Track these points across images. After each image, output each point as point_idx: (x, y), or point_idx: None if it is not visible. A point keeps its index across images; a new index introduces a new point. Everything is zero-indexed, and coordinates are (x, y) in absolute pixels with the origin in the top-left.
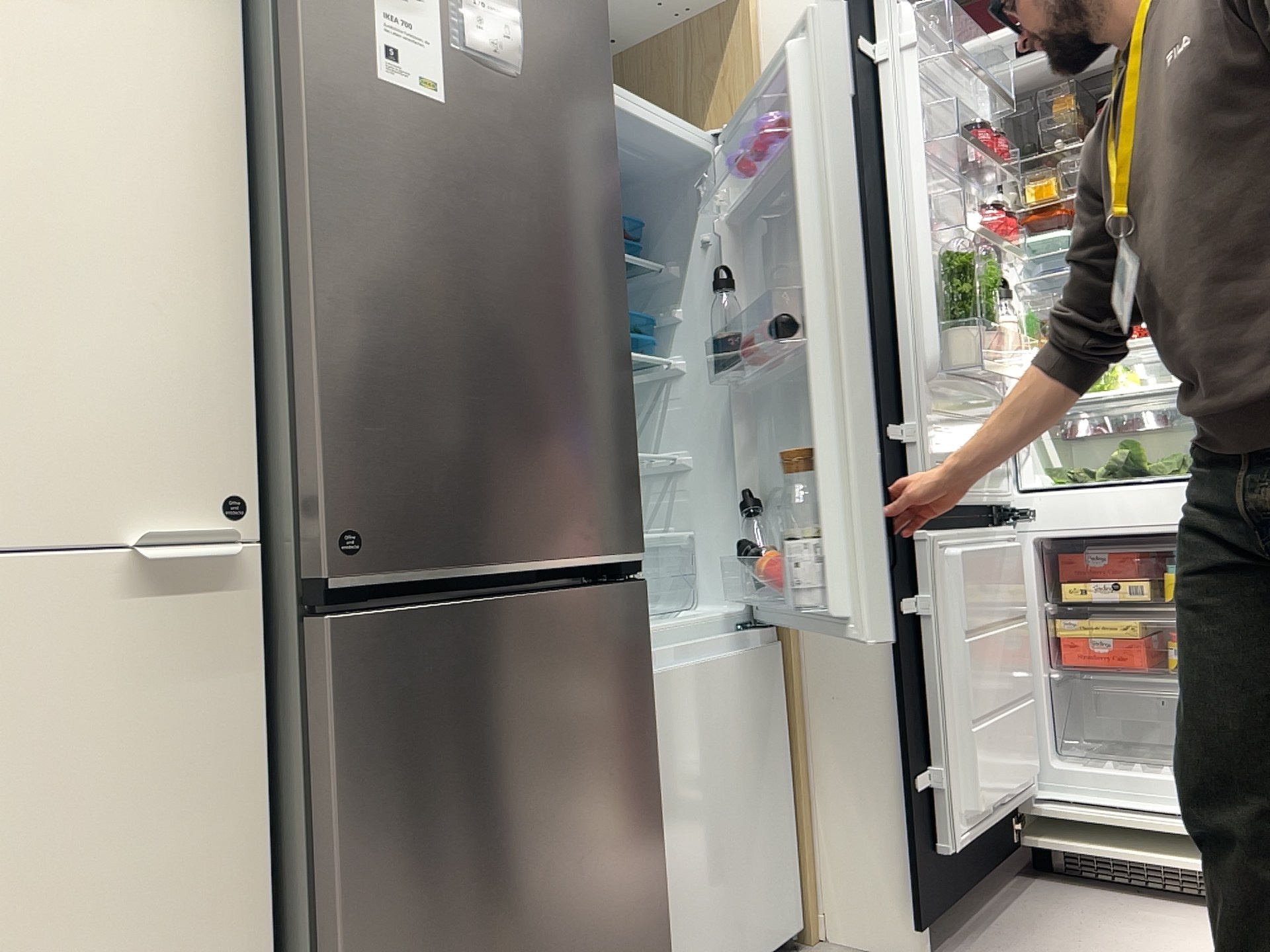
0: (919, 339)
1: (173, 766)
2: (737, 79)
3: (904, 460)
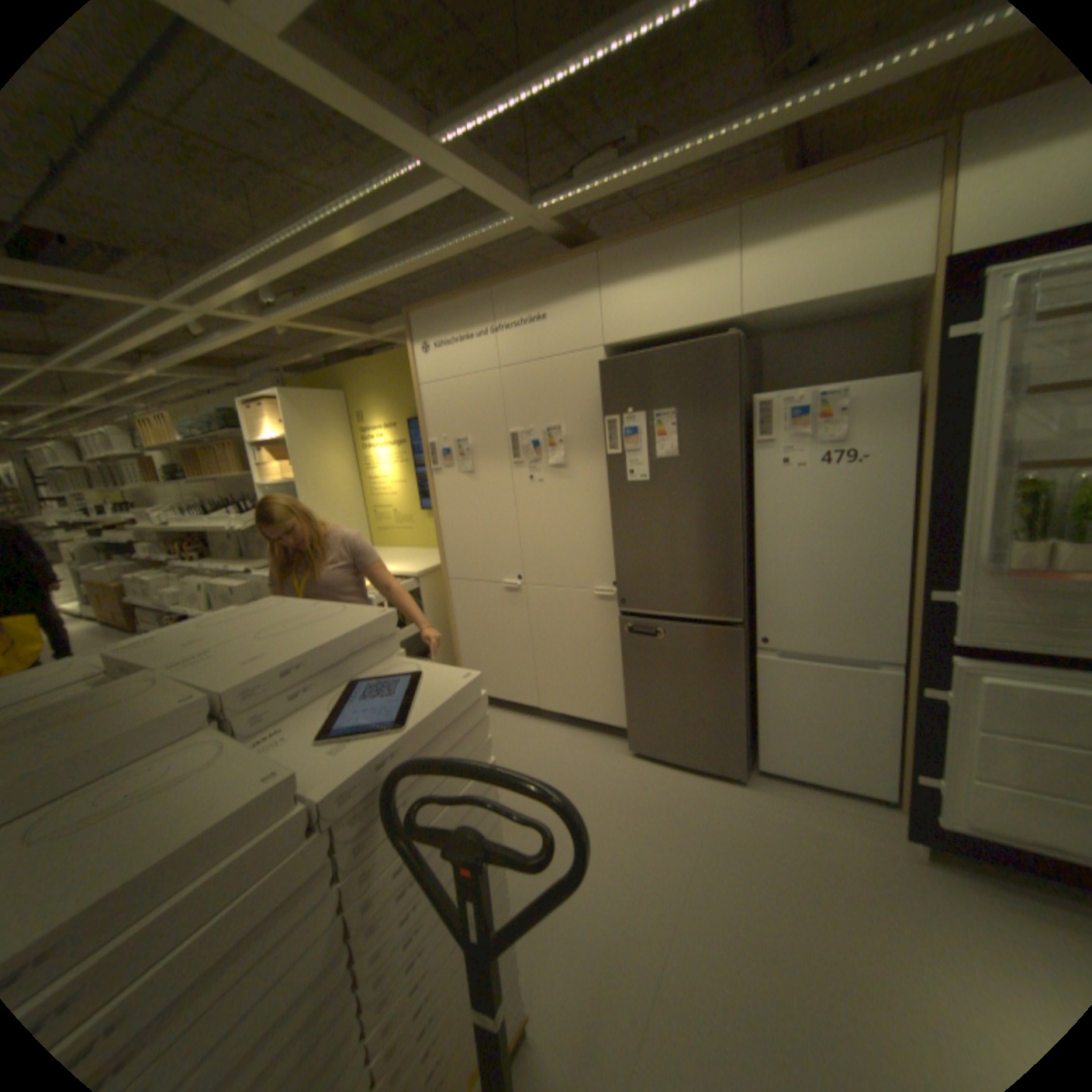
0: (975, 543)
1: (606, 633)
2: (932, 336)
3: (954, 615)
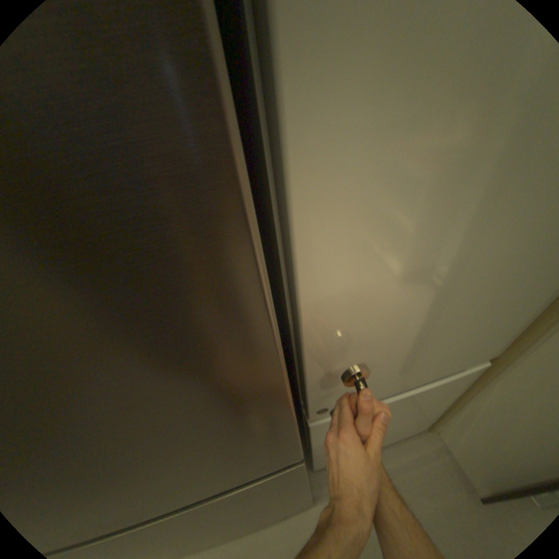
0: None
1: None
2: None
3: None
